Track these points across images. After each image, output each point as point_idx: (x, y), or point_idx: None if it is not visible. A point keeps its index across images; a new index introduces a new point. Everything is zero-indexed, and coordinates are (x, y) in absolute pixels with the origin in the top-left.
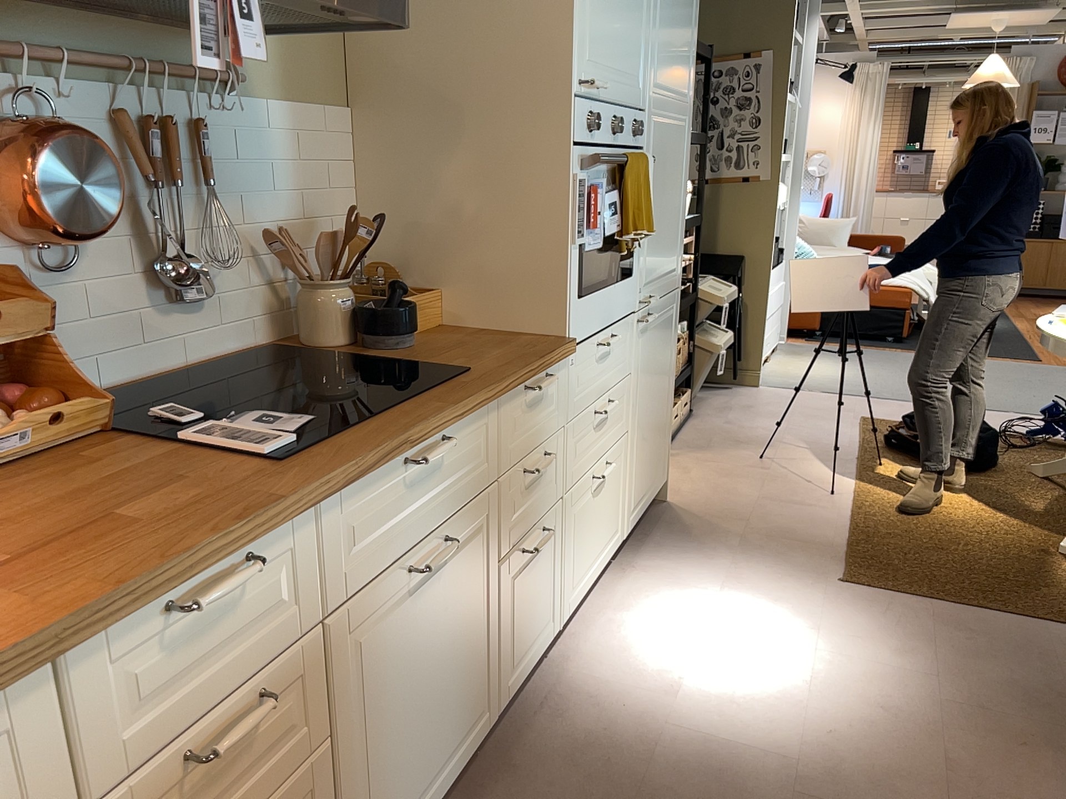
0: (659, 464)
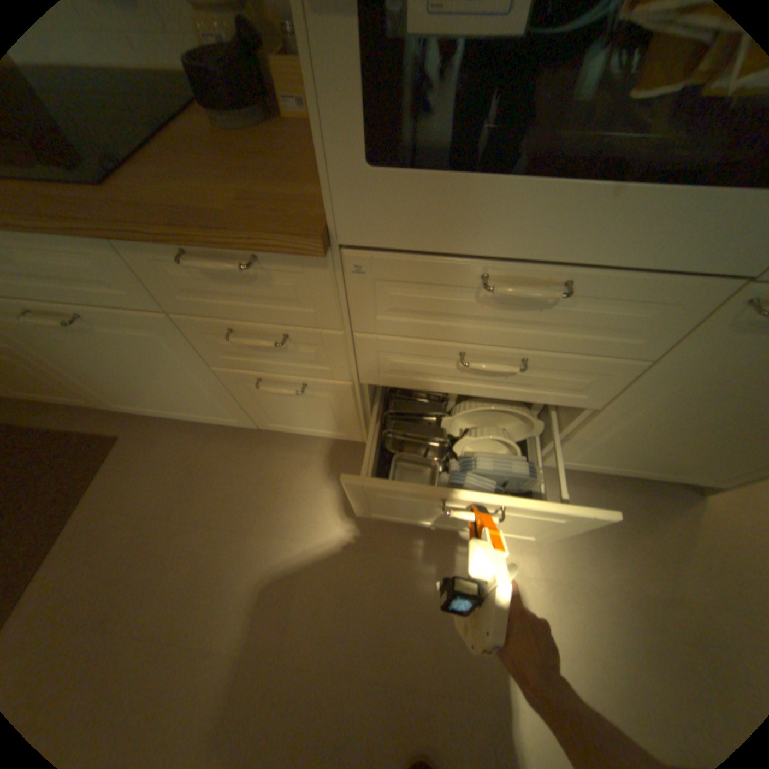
0: (704, 471)
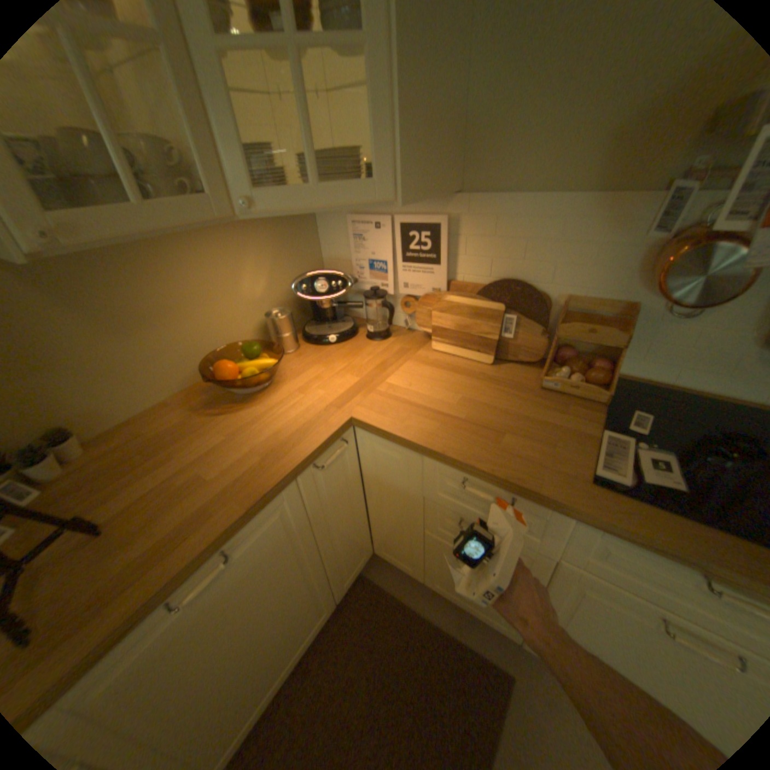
0: None
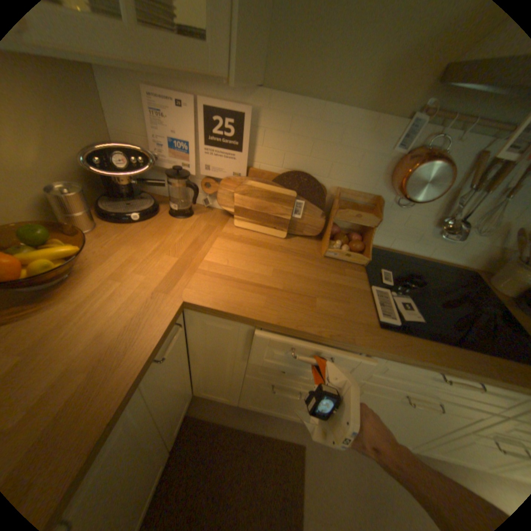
0: None
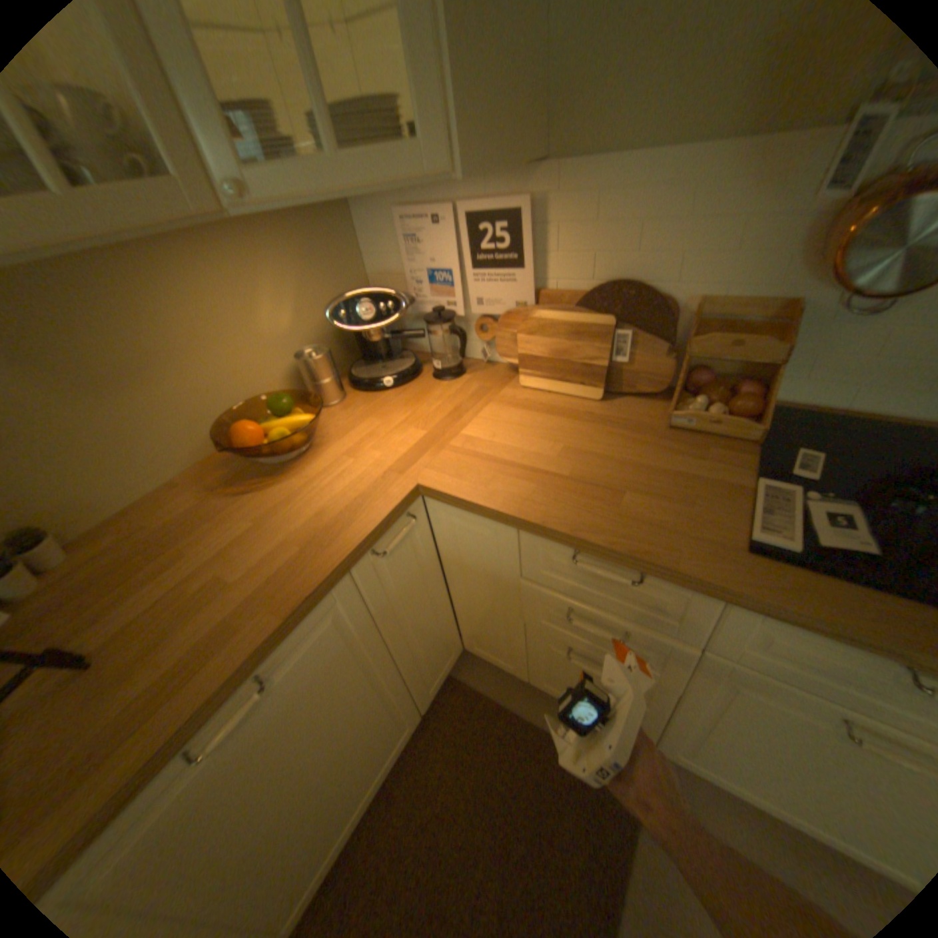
0: None
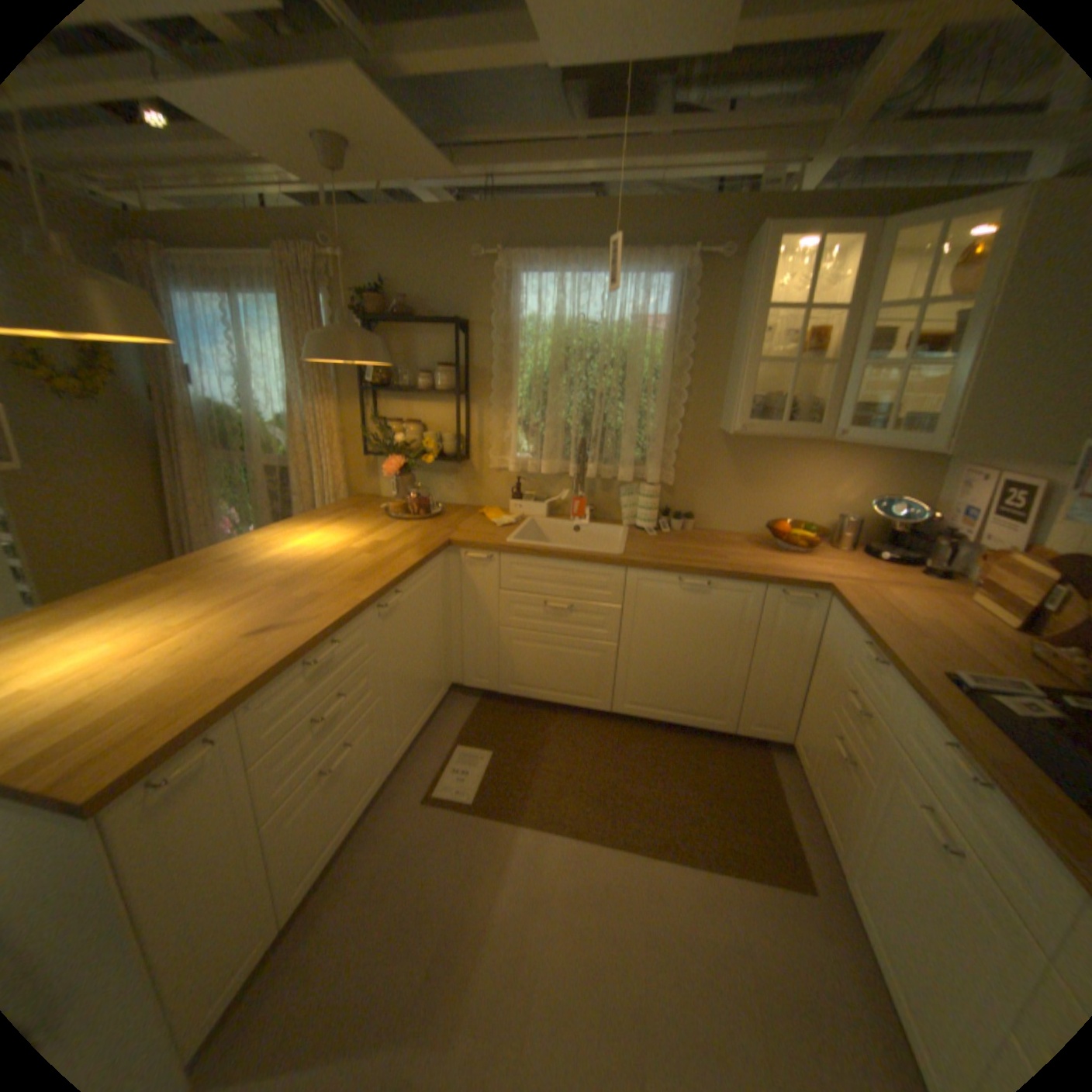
0: None
